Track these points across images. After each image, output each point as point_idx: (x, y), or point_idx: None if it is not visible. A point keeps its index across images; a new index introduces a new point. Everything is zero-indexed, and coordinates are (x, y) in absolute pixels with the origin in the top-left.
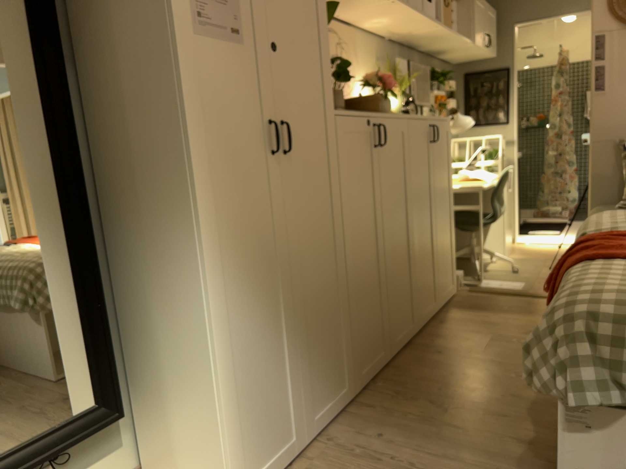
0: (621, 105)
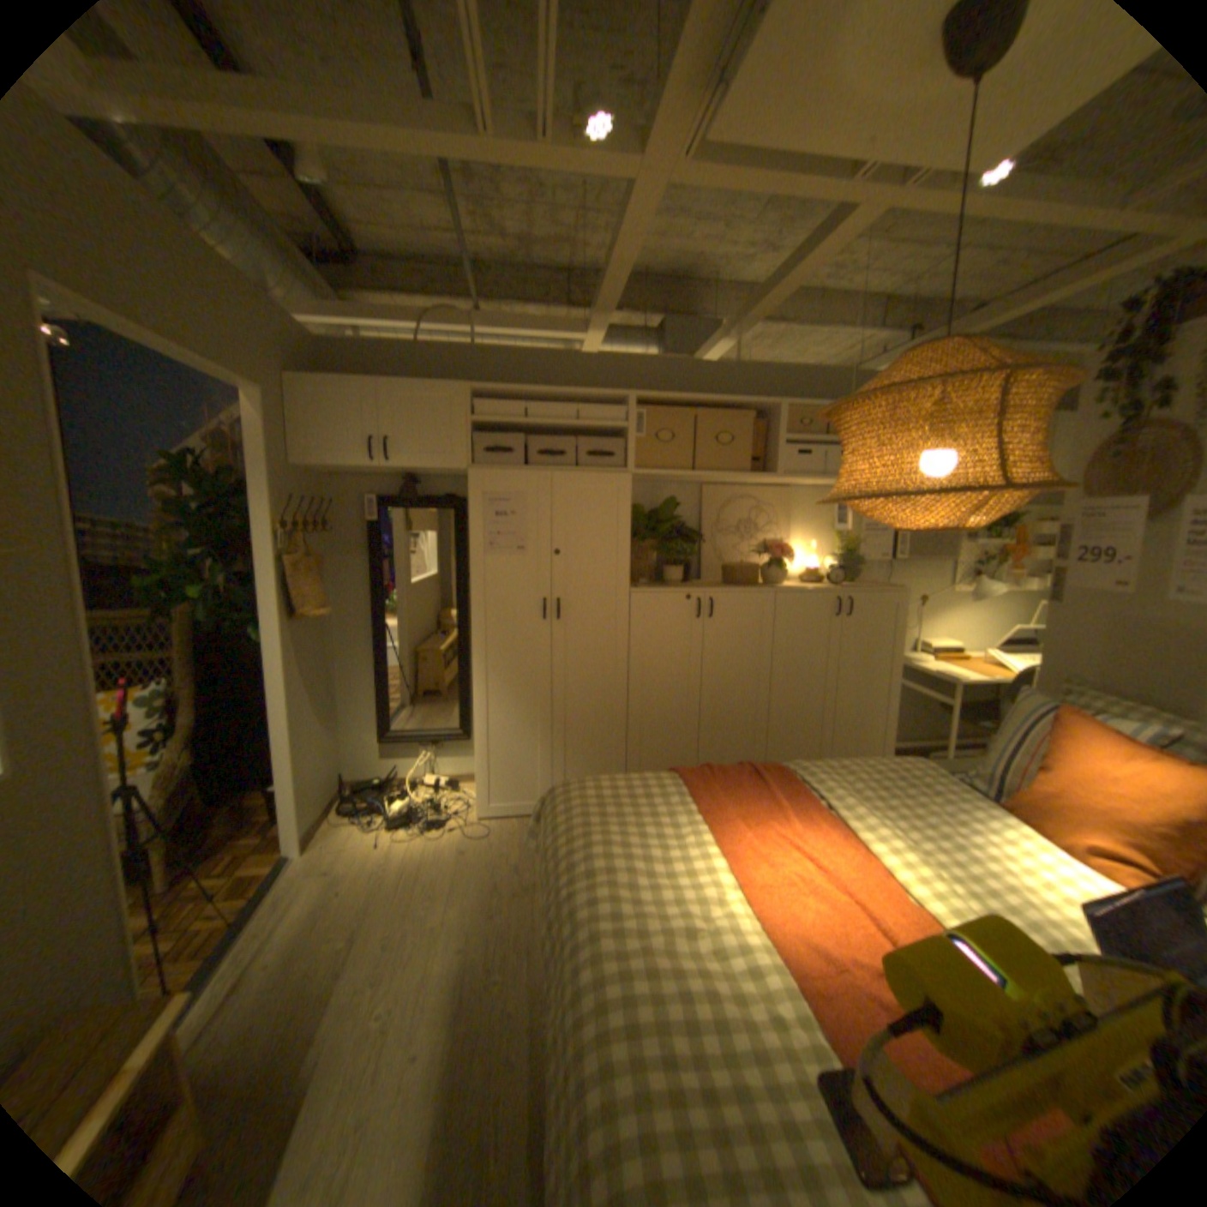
0: (1085, 630)
